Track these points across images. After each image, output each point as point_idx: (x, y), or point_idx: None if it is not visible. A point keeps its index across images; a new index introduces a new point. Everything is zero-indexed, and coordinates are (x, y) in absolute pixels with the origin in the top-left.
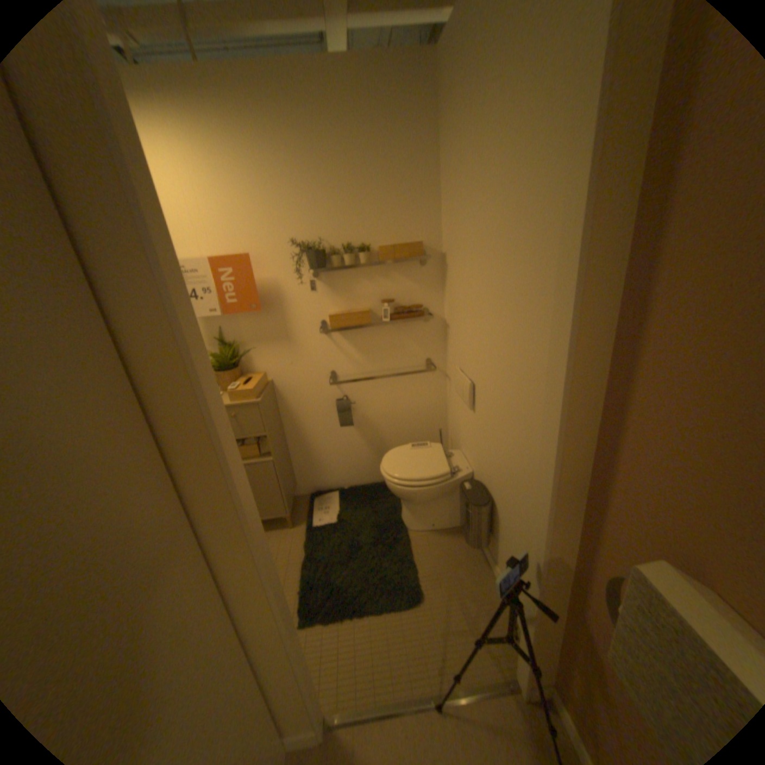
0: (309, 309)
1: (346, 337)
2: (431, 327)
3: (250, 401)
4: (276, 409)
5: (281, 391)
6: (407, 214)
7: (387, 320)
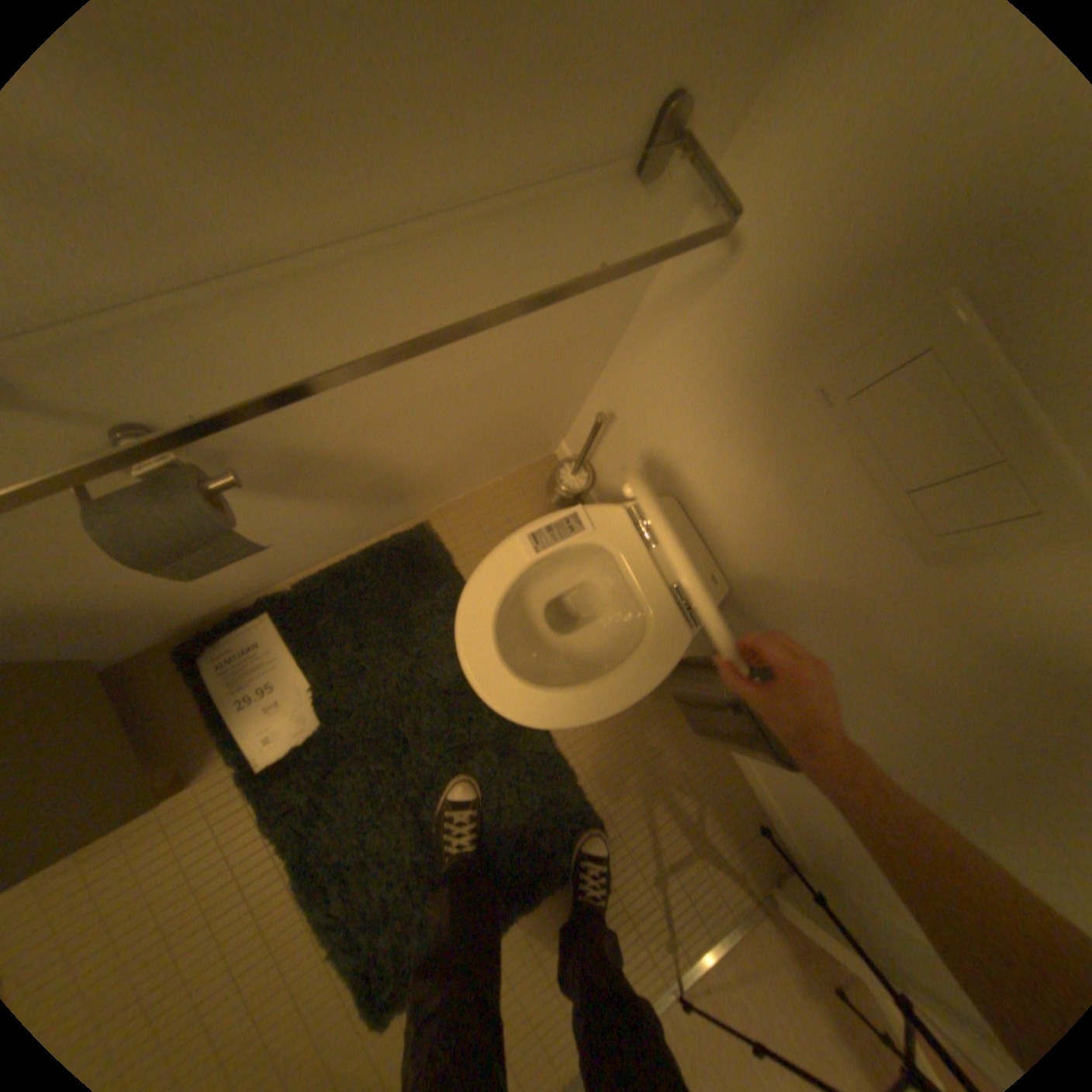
0: None
1: None
2: None
3: None
4: None
5: None
6: None
7: None
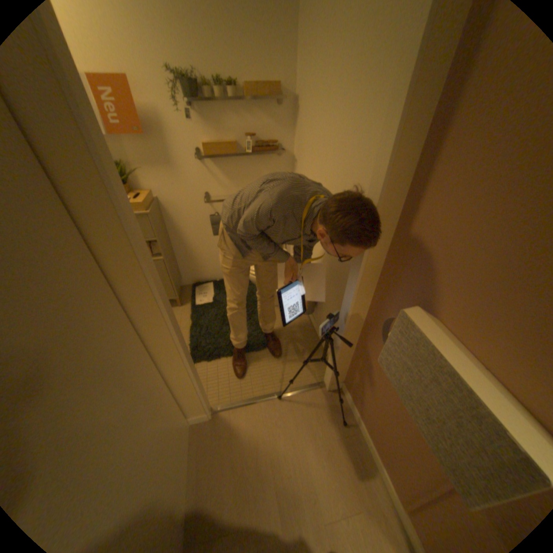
0: (184, 136)
1: (216, 164)
2: (283, 160)
3: (141, 213)
4: (162, 221)
5: (165, 207)
6: (268, 52)
7: (250, 151)
